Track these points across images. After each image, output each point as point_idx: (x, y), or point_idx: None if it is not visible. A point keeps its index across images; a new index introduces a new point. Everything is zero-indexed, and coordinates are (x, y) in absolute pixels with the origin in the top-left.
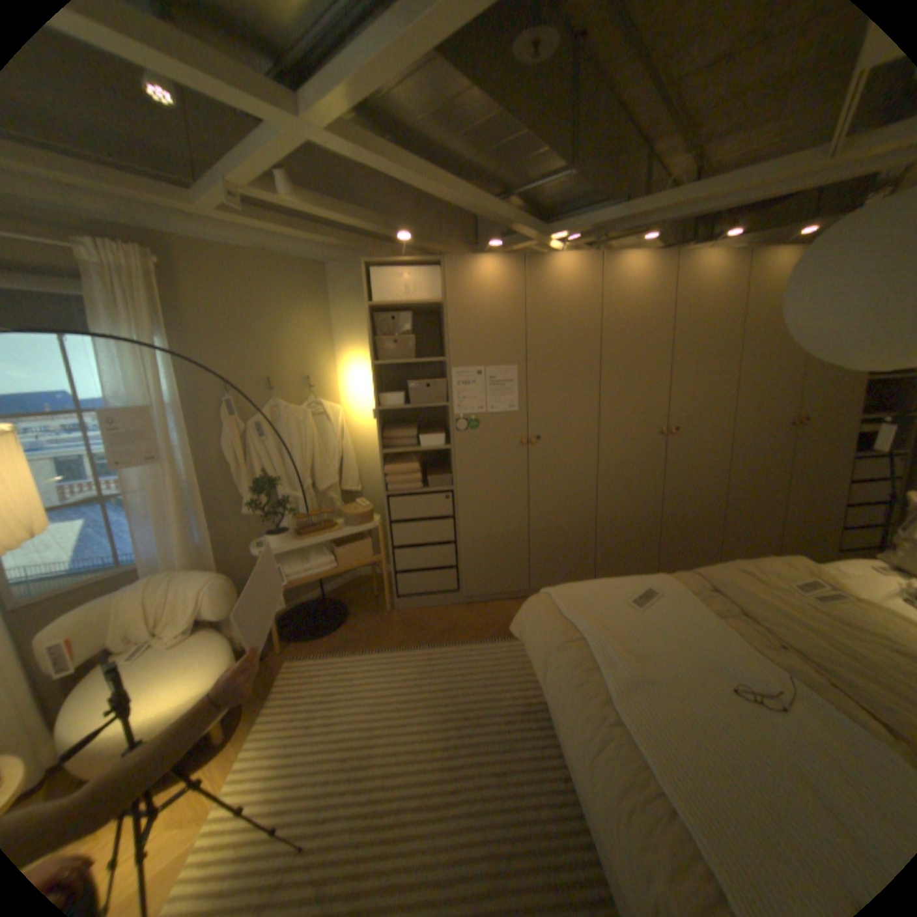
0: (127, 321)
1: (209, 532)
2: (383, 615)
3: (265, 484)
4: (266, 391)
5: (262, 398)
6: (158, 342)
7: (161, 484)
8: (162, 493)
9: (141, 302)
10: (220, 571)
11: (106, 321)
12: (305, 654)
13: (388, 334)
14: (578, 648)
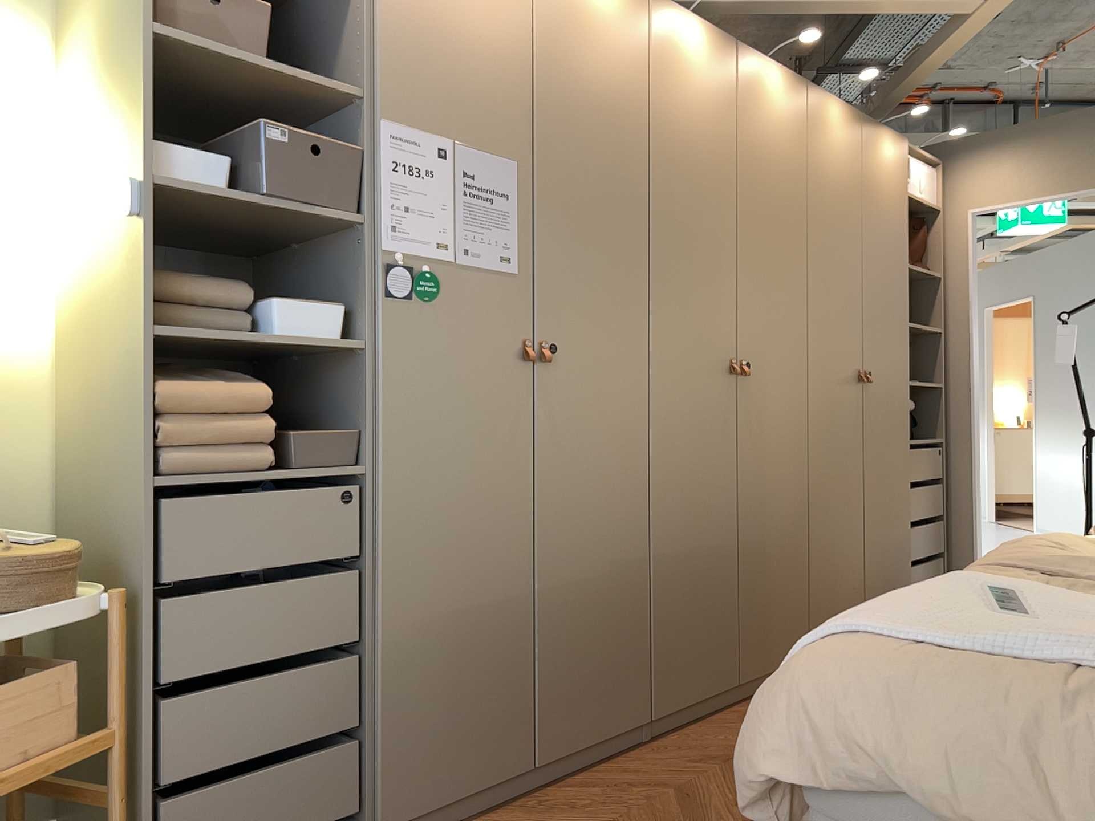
0: None
1: None
2: None
3: None
4: None
5: None
6: None
7: None
8: None
9: None
10: None
11: None
12: None
13: None
14: (1091, 691)
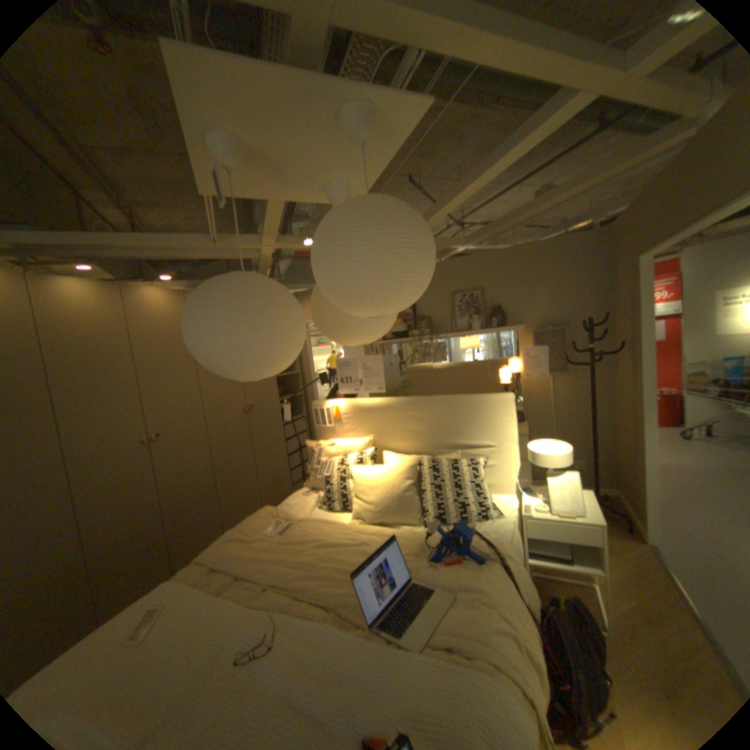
0: None
1: None
2: None
3: None
4: None
5: None
6: None
7: None
8: None
9: None
10: None
11: None
12: None
13: None
14: None
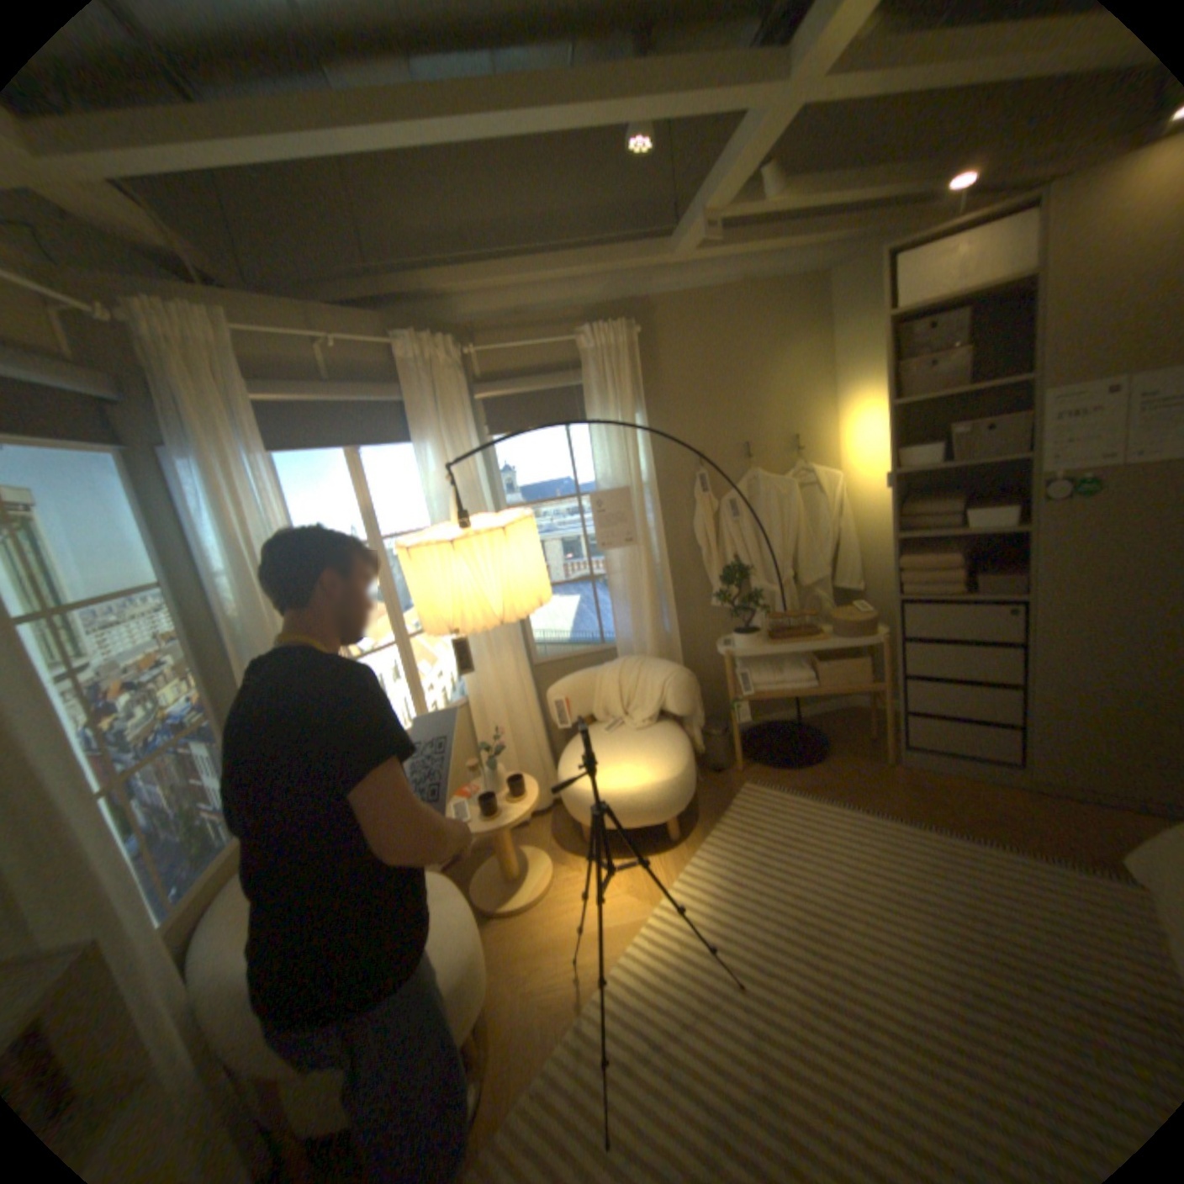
0: (612, 401)
1: (676, 621)
2: (881, 766)
3: (735, 573)
4: (743, 459)
5: (738, 469)
6: (637, 419)
7: (636, 566)
8: (637, 576)
9: (624, 378)
10: (686, 664)
11: (597, 404)
12: (770, 781)
13: (922, 353)
14: None
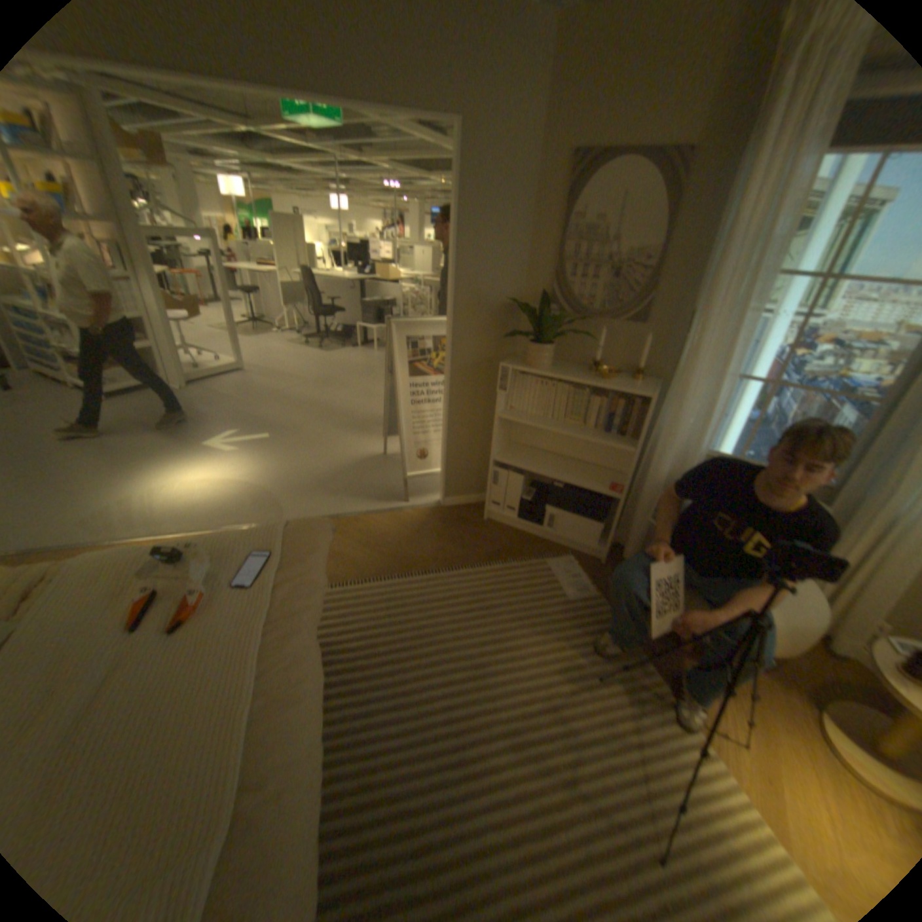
0: None
1: None
2: None
3: None
4: None
5: None
6: None
7: None
8: None
9: None
10: None
11: None
12: None
13: None
14: None
